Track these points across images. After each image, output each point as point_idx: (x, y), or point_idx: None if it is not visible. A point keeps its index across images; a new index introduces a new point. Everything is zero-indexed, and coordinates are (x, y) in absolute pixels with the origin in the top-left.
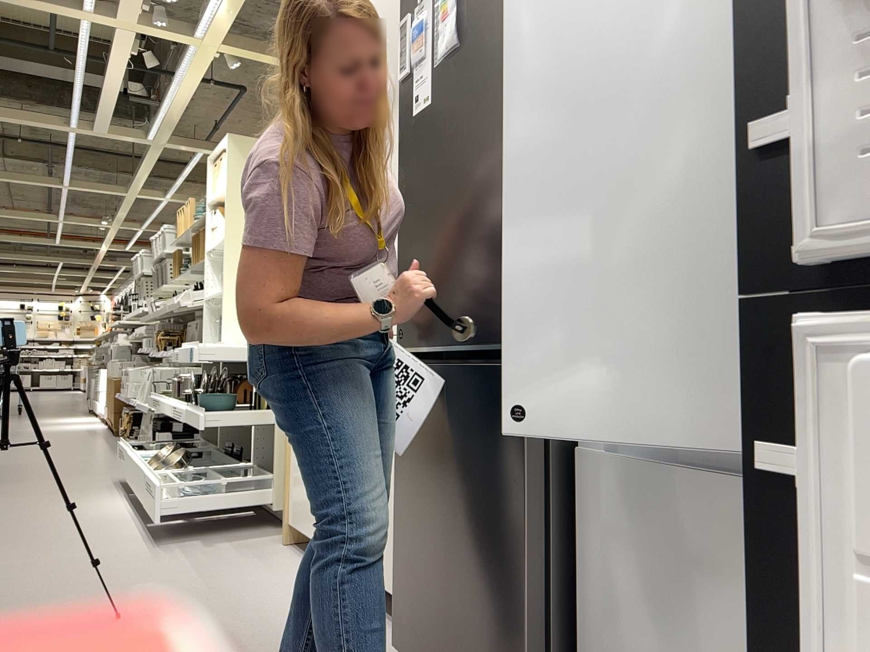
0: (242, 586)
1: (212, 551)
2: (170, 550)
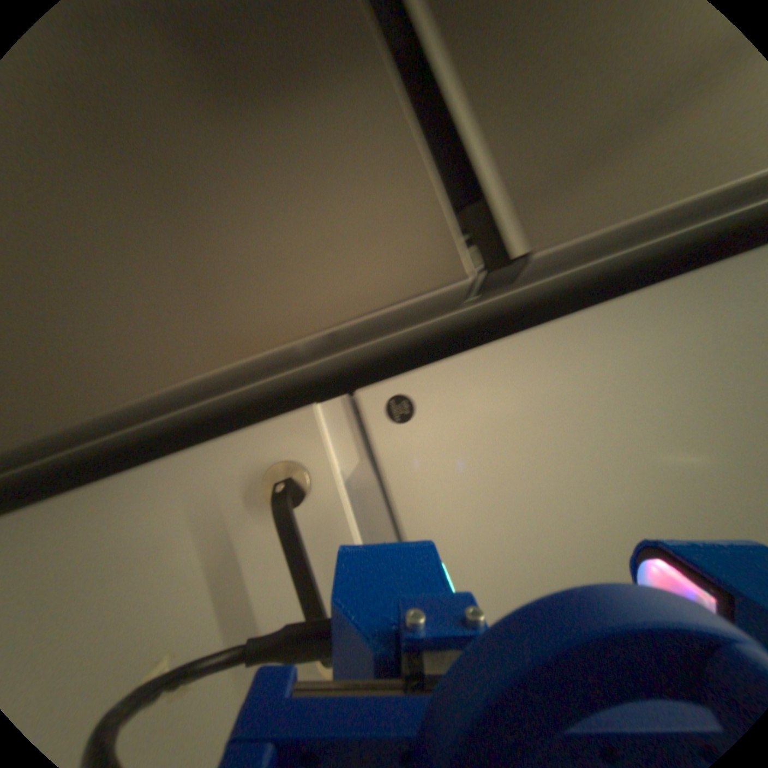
0: None
1: None
2: None
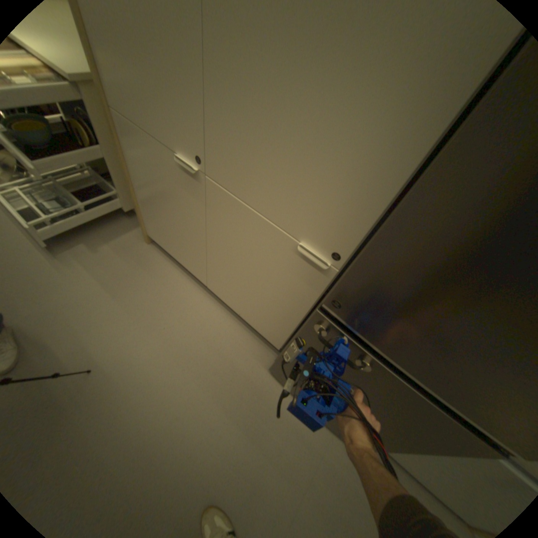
0: (147, 304)
1: (101, 258)
2: (68, 261)
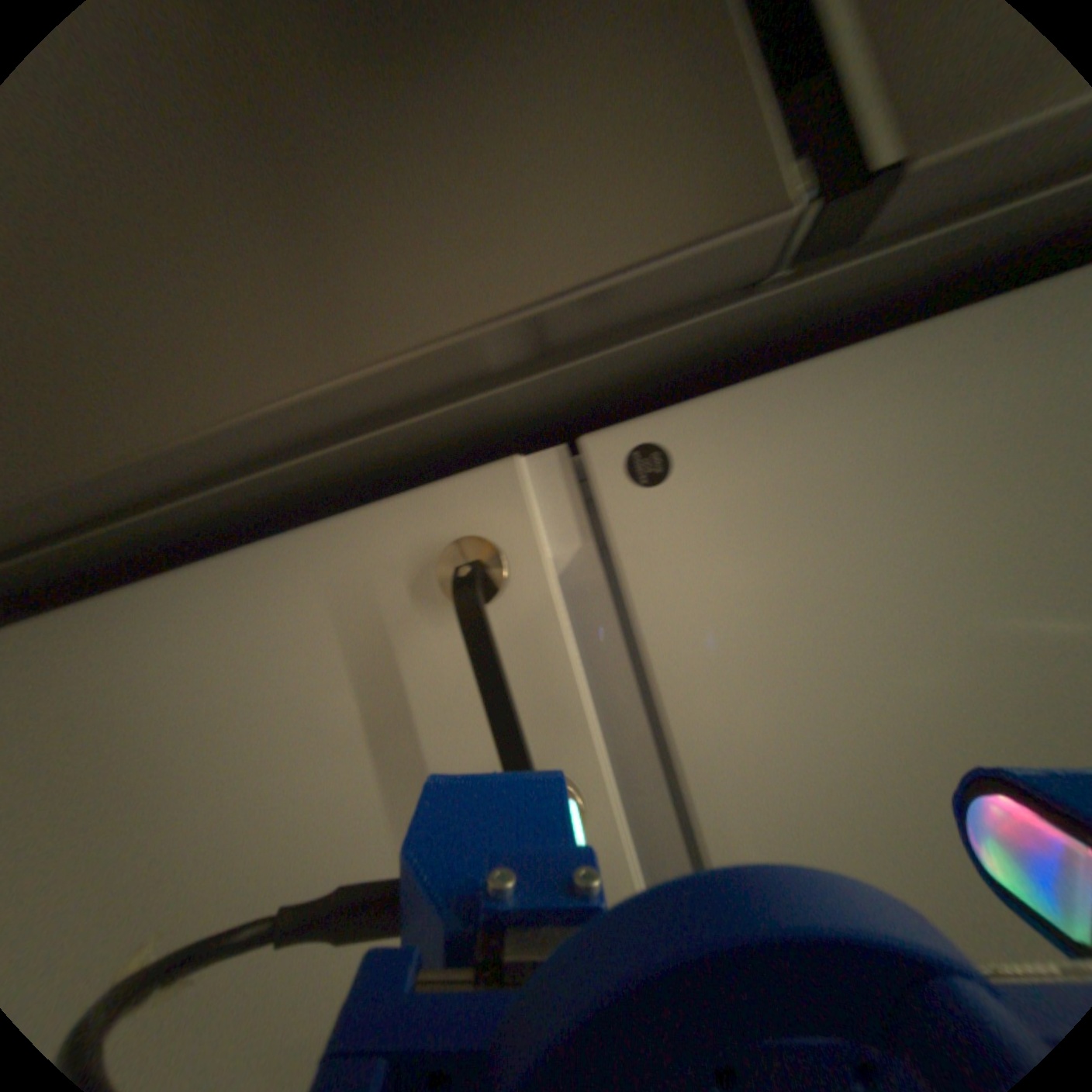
0: None
1: None
2: None
